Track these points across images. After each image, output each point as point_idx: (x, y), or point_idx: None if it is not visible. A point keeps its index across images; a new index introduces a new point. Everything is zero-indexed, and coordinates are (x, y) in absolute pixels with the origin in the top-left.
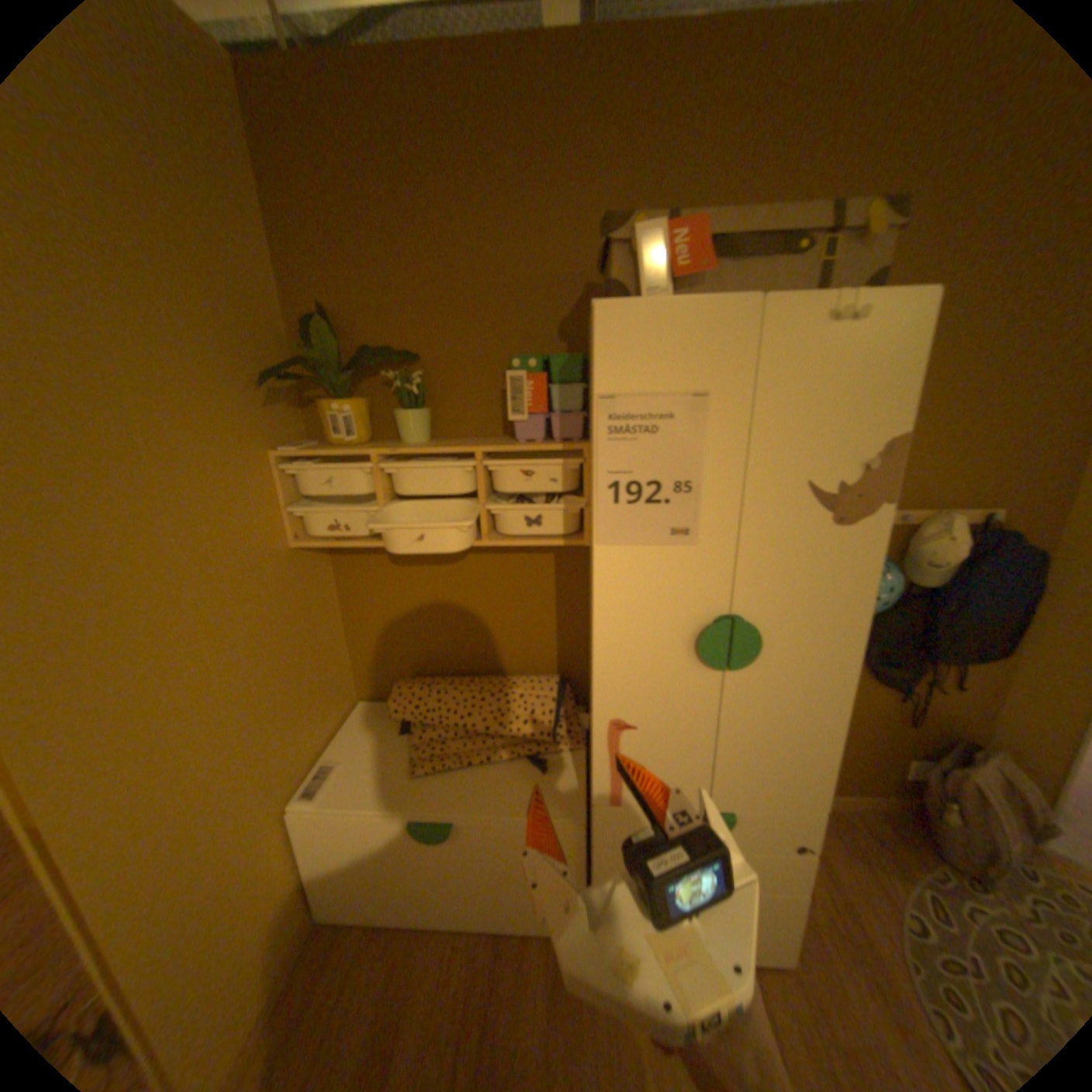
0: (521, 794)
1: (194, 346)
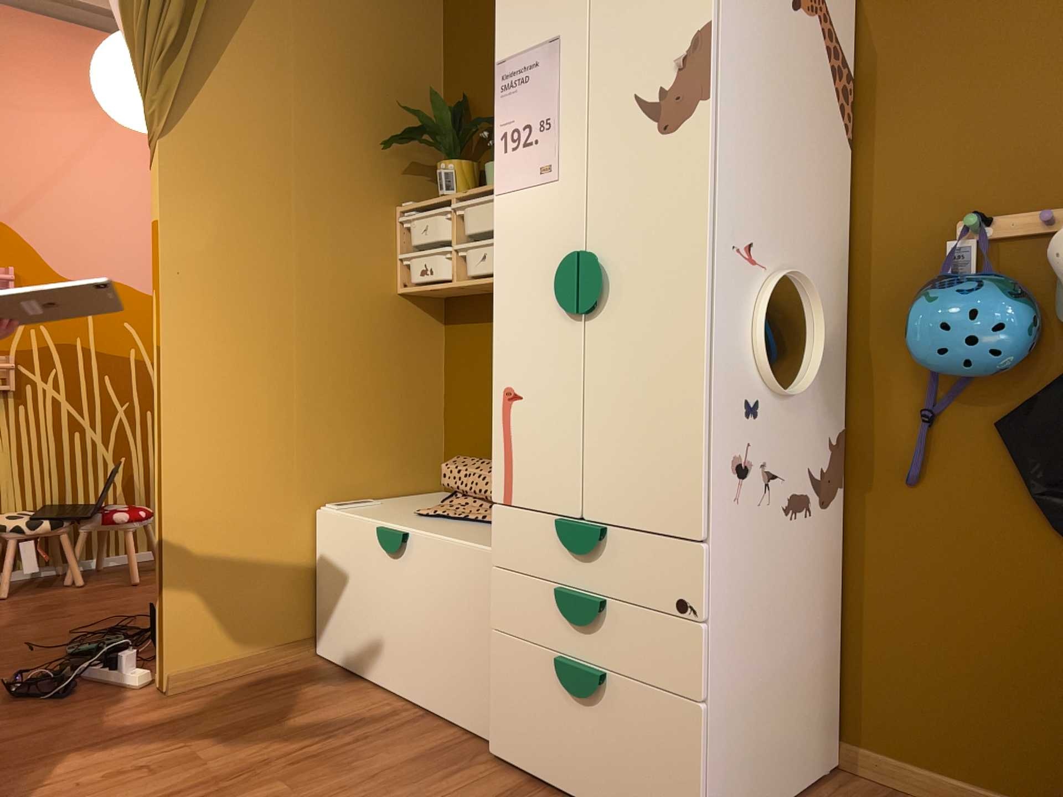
0: (479, 535)
1: (351, 118)
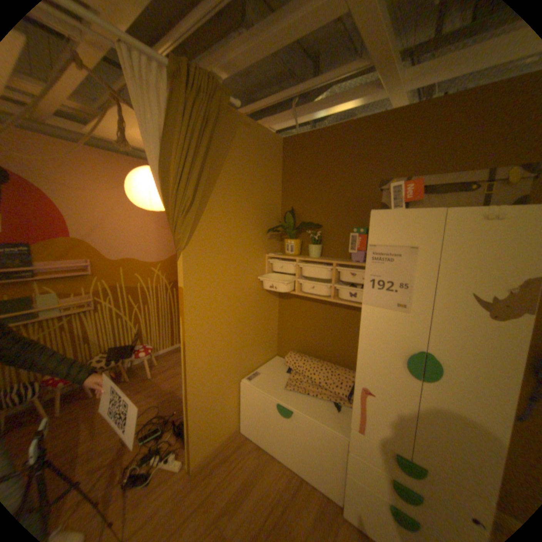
0: (325, 415)
1: (252, 221)
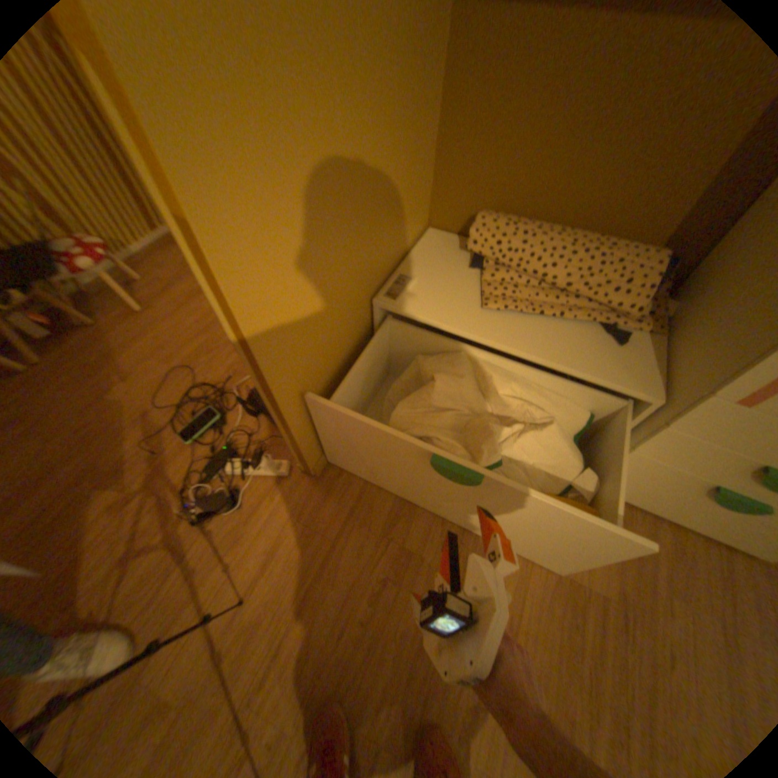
0: (593, 355)
1: None
